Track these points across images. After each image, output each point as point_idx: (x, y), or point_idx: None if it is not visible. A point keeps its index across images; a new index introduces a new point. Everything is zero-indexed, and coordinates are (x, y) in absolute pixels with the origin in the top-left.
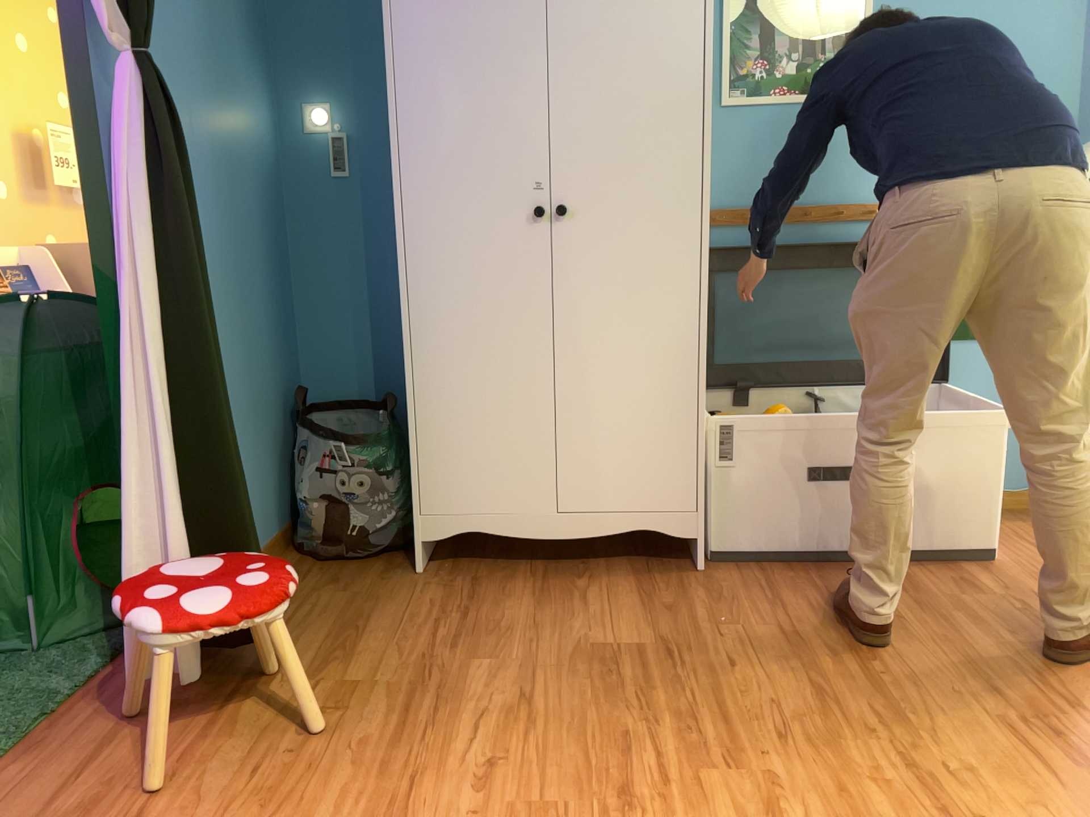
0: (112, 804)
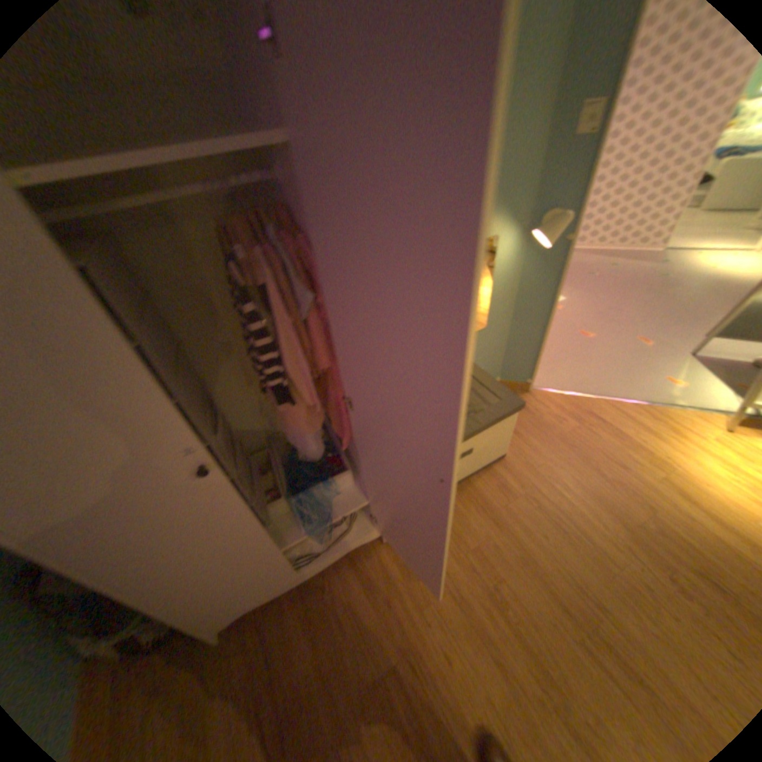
0: None
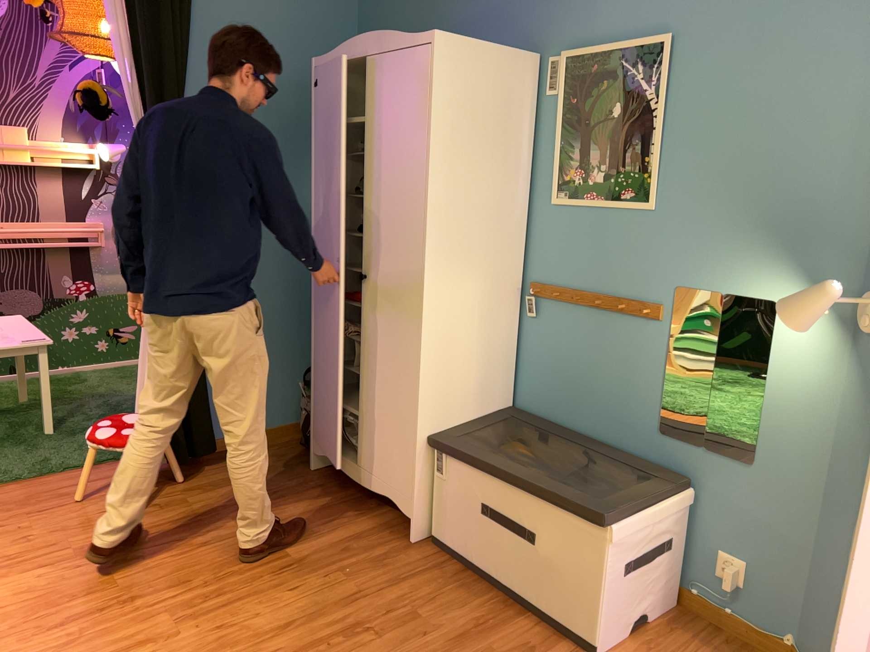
0: (66, 499)
